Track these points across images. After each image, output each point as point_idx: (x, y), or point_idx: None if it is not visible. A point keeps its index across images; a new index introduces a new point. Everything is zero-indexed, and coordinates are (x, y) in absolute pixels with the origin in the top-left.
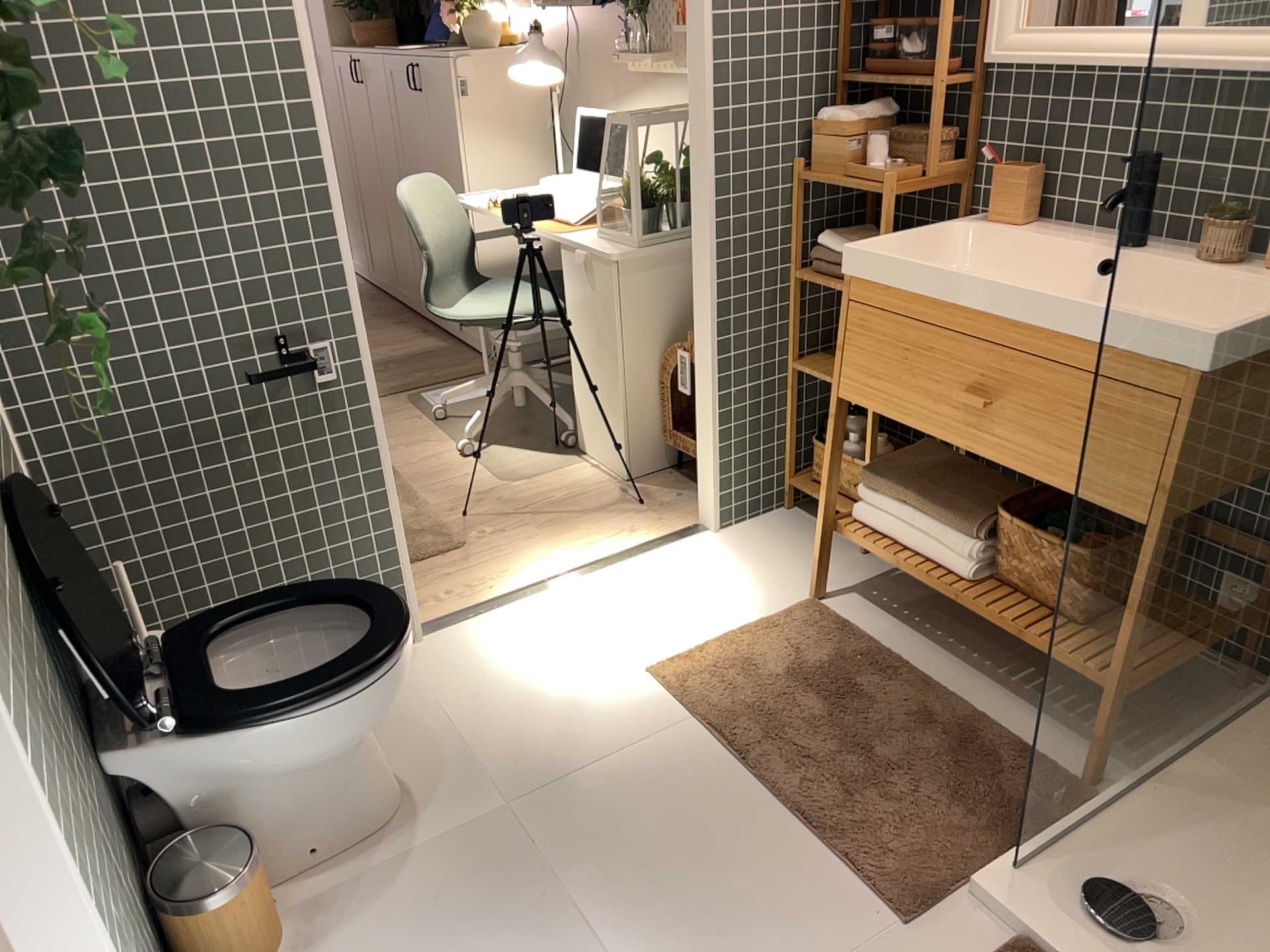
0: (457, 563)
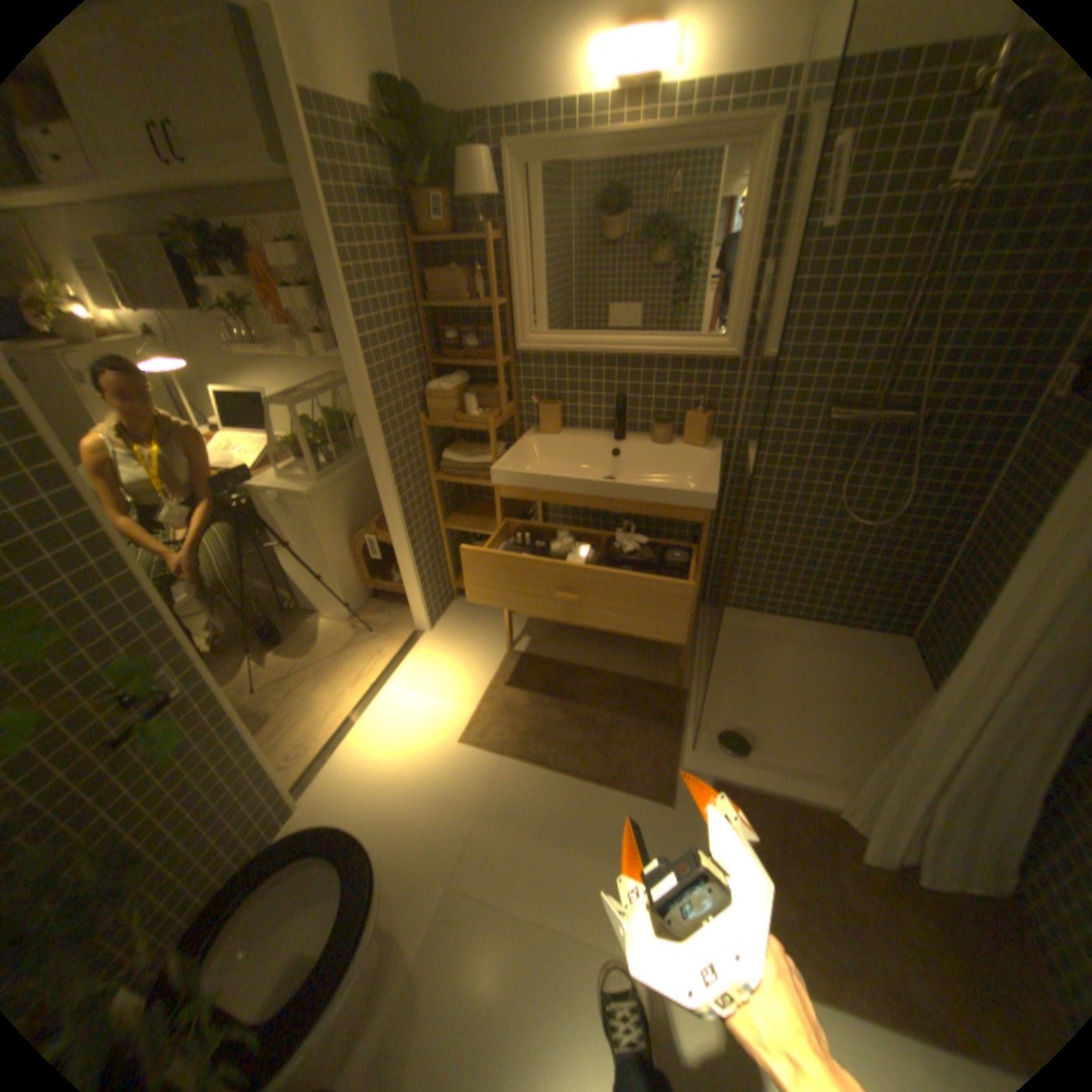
0: (275, 732)
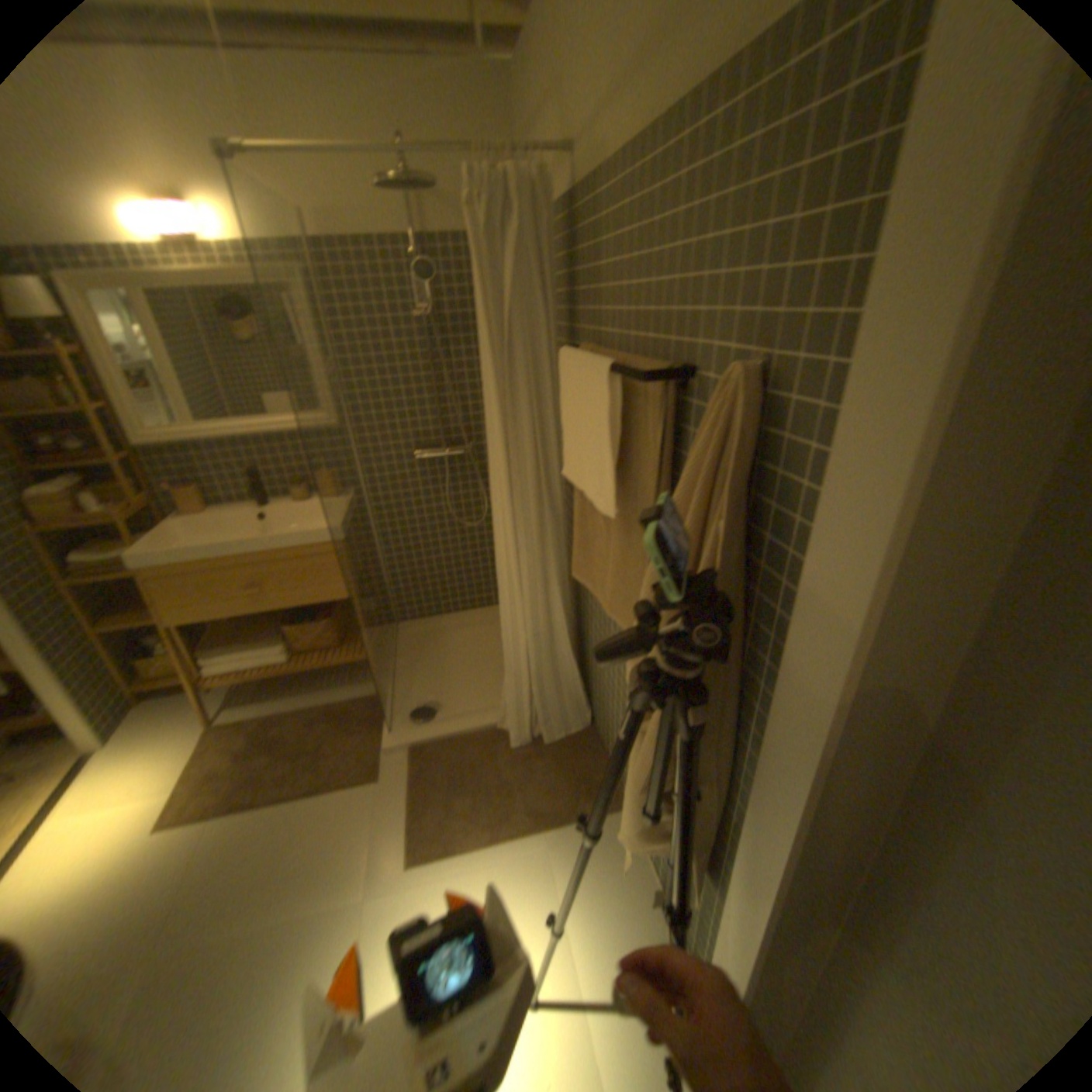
0: None
